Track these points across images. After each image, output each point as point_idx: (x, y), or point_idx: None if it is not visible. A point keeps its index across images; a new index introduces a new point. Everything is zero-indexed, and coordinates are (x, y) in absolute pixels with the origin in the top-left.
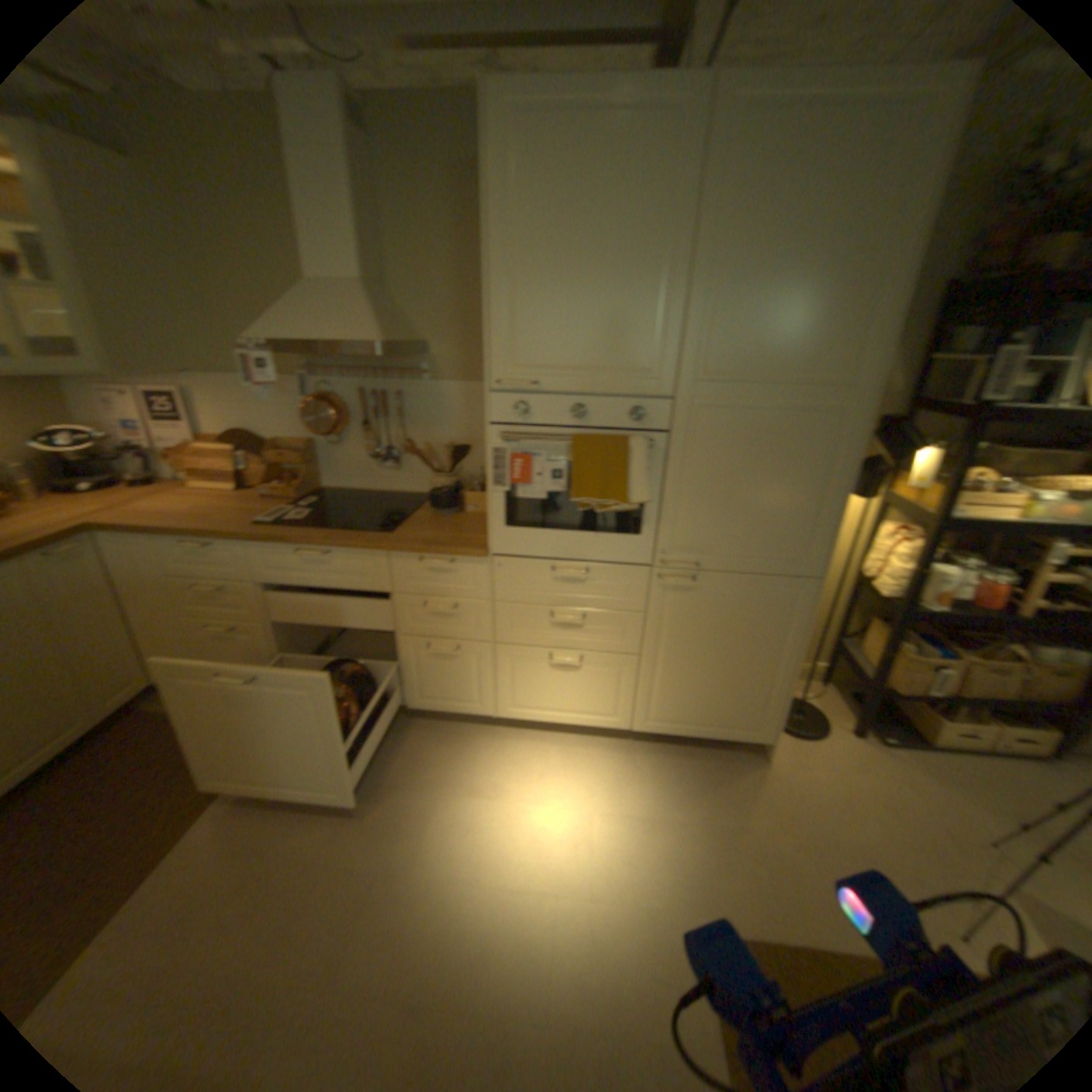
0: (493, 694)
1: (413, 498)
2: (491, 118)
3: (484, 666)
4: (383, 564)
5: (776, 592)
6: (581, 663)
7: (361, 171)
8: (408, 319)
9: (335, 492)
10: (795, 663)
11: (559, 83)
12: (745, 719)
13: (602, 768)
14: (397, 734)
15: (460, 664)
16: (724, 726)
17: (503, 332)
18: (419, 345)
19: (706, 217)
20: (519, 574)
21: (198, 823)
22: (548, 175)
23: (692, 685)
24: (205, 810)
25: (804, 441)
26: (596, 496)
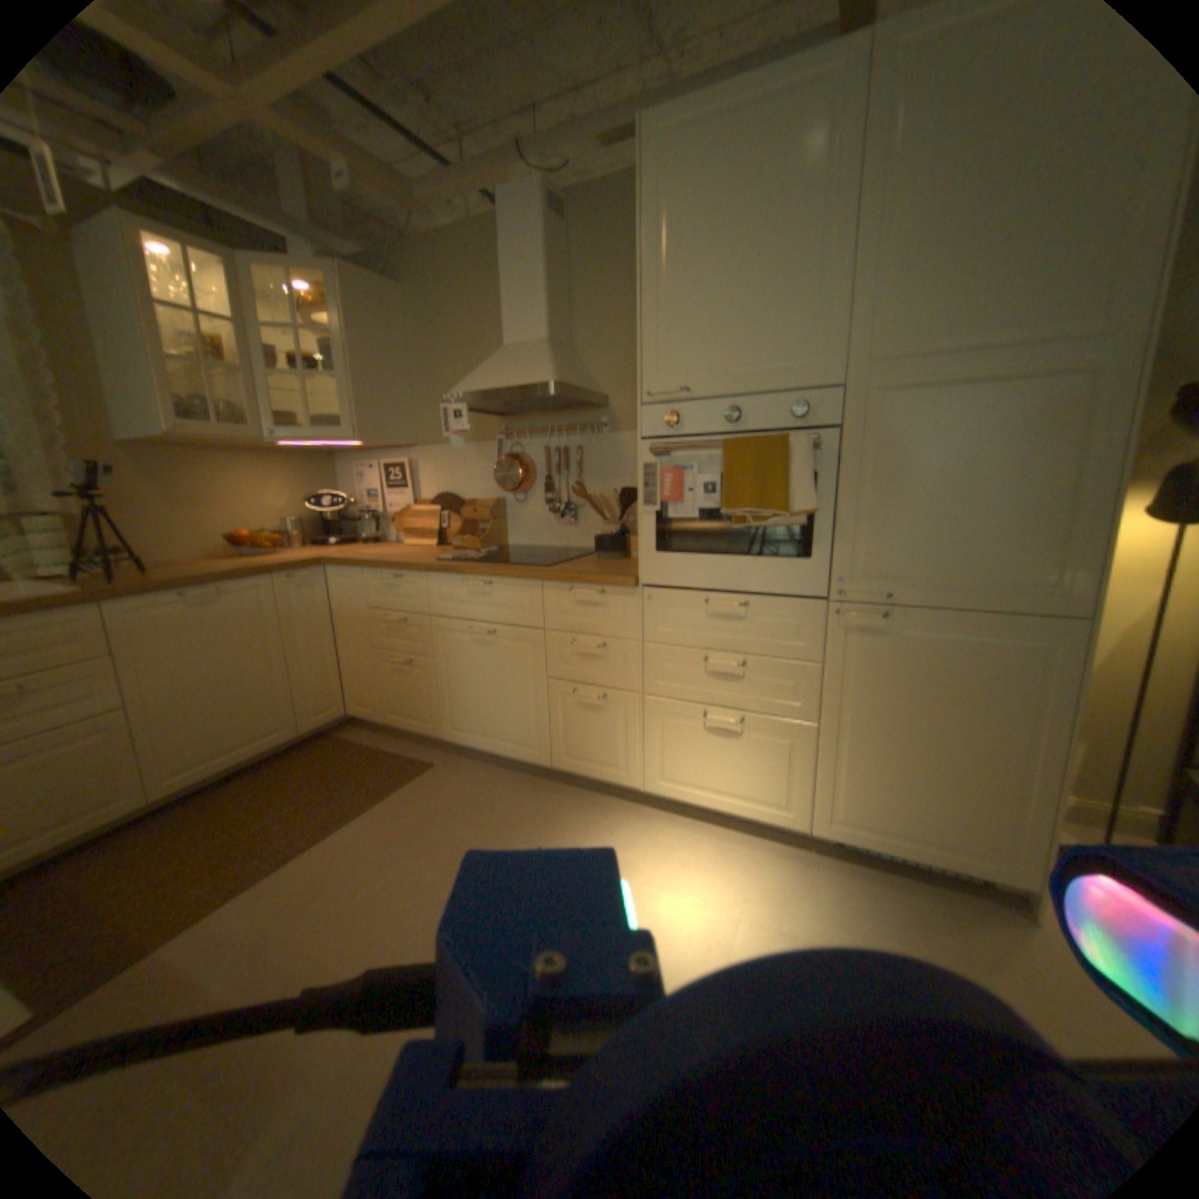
0: (637, 760)
1: (583, 554)
2: (650, 155)
3: (628, 722)
4: (533, 597)
5: (1014, 639)
6: (739, 726)
7: (553, 249)
8: (588, 376)
9: (514, 550)
10: (1061, 755)
11: (705, 95)
12: (984, 841)
13: (764, 875)
14: (534, 794)
15: (603, 717)
16: (949, 848)
17: (652, 341)
18: (597, 399)
19: (869, 175)
20: (667, 609)
21: (337, 831)
22: (695, 180)
23: (894, 775)
24: (346, 822)
25: (1034, 418)
26: (748, 505)
